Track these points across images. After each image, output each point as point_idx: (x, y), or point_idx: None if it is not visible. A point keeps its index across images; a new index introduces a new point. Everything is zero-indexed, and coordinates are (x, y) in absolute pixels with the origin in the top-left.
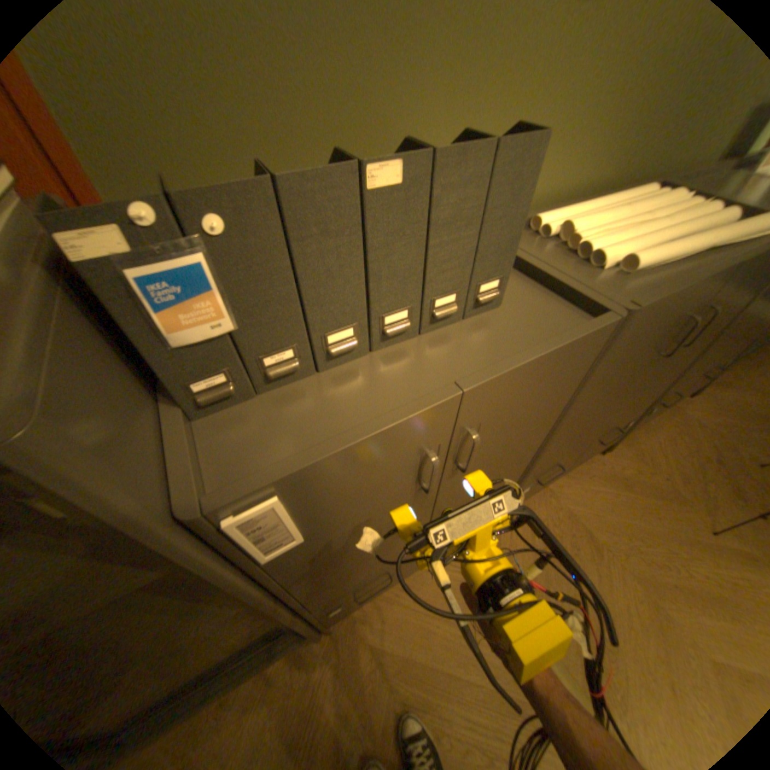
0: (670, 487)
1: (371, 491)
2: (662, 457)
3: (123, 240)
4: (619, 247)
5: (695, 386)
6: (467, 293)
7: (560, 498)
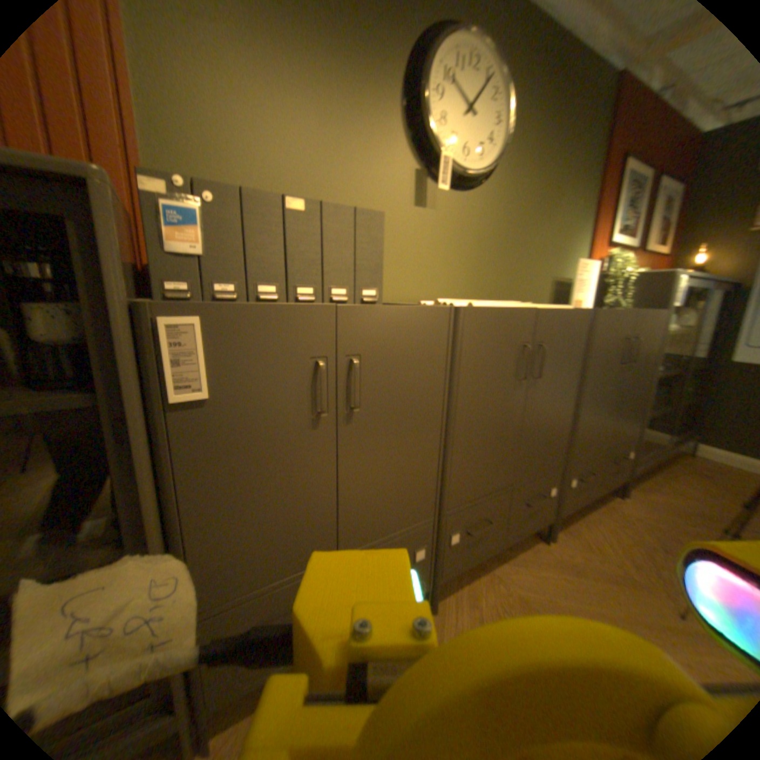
0: (621, 573)
1: (270, 378)
2: (607, 546)
3: (162, 188)
4: (463, 303)
5: (622, 489)
6: (354, 292)
7: (508, 584)
